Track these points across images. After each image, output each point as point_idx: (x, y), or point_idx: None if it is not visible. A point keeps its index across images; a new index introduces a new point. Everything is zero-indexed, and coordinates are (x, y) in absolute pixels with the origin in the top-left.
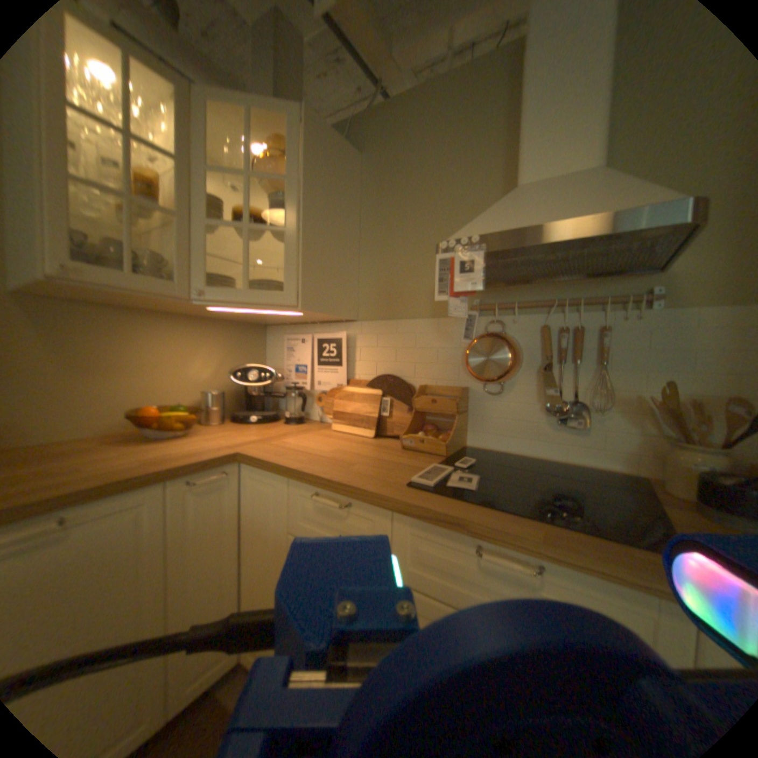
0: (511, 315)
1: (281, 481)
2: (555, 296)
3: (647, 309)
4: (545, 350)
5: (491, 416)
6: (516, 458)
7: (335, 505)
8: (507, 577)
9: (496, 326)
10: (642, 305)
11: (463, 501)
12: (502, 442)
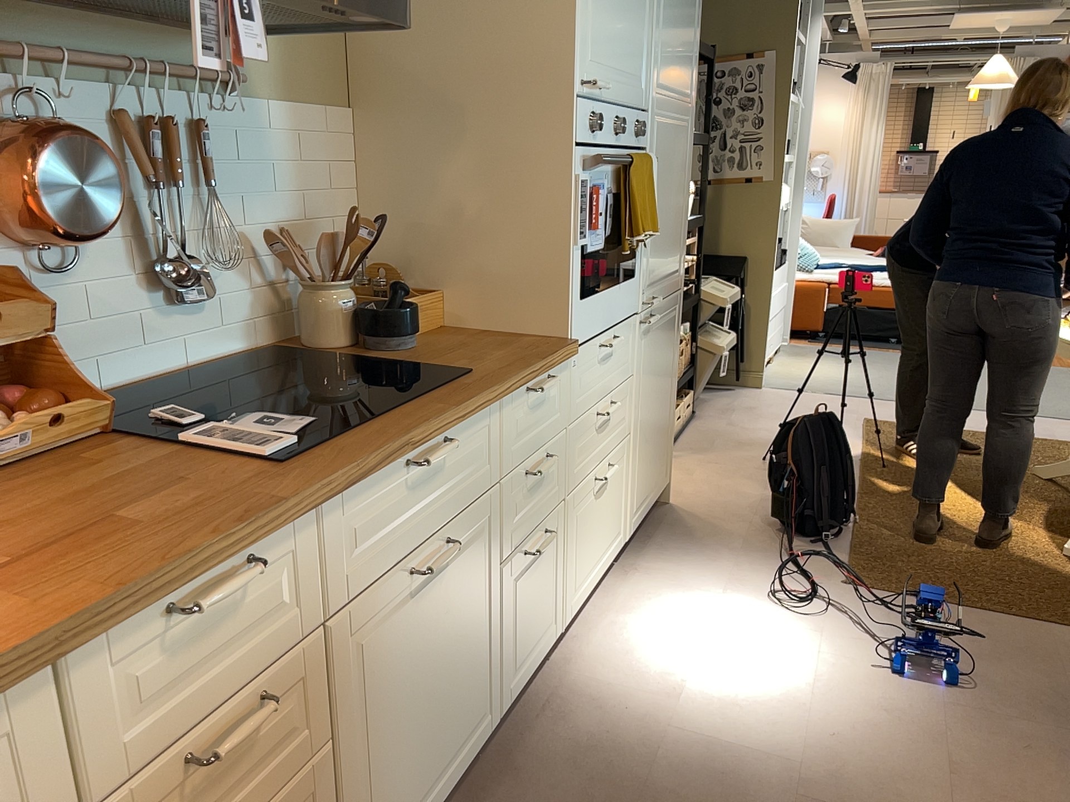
0: (55, 82)
1: (37, 686)
2: (121, 54)
3: (235, 101)
4: (142, 167)
5: (64, 323)
6: (125, 392)
7: (254, 571)
8: (424, 476)
9: (32, 108)
10: (225, 93)
11: (348, 431)
12: (96, 372)
